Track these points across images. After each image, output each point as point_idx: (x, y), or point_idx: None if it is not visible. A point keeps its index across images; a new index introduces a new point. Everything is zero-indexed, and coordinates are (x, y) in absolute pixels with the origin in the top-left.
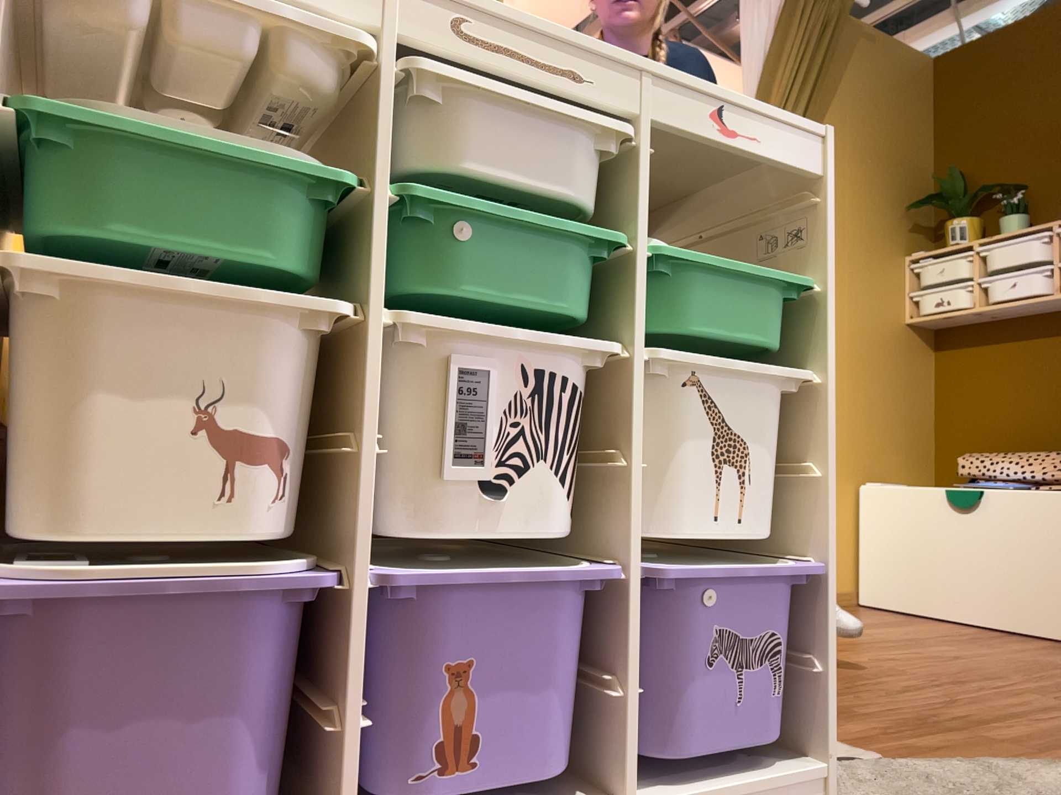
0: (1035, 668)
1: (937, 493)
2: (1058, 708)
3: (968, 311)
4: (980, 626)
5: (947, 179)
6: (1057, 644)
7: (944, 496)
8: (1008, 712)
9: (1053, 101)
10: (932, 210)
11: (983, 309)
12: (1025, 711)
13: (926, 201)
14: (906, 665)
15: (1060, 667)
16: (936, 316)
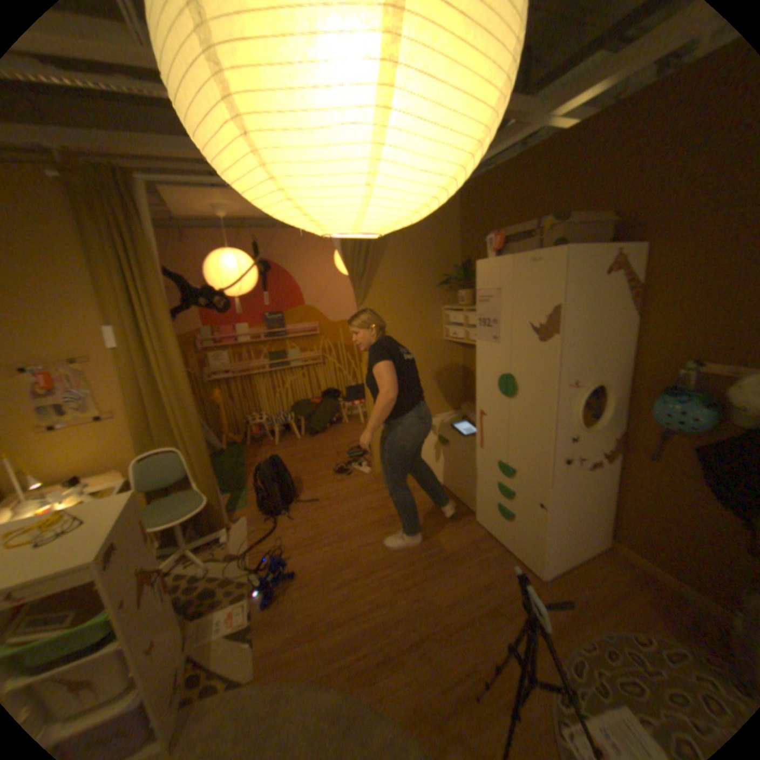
0: (421, 556)
1: (437, 439)
2: (382, 613)
3: (465, 342)
4: (451, 494)
5: (468, 258)
6: (465, 516)
7: (439, 441)
8: (355, 621)
9: (507, 223)
10: (453, 284)
11: (470, 343)
12: (364, 619)
13: (452, 278)
14: (366, 558)
15: (436, 552)
16: (455, 341)
